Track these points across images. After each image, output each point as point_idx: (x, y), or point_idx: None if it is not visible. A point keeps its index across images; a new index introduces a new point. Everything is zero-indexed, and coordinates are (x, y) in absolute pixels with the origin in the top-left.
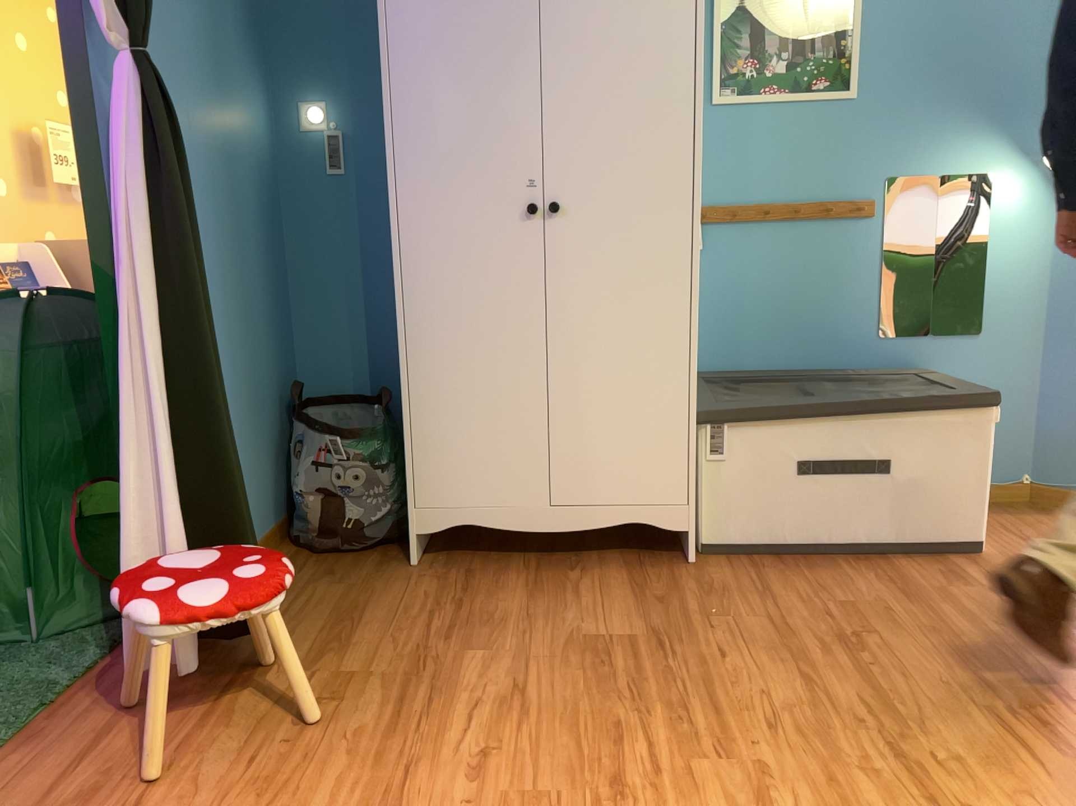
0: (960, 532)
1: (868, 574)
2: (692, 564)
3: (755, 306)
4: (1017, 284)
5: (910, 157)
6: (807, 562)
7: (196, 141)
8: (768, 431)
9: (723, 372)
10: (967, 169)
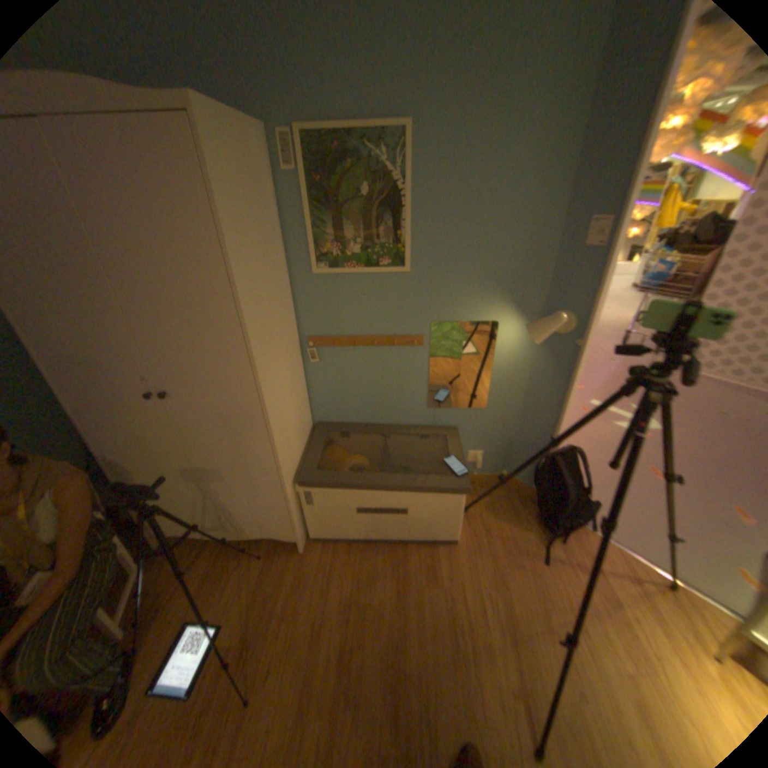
0: (445, 539)
1: (388, 569)
2: (299, 555)
3: (354, 392)
4: (507, 384)
5: (445, 310)
6: (362, 554)
7: None
8: (336, 498)
9: (337, 427)
10: (482, 319)
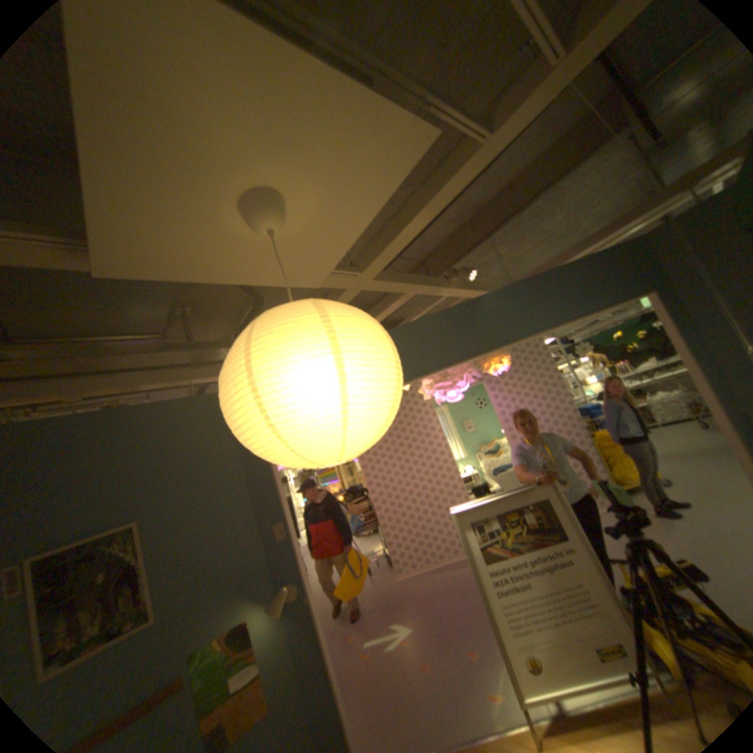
0: None
1: None
2: None
3: None
4: (274, 671)
5: (195, 638)
6: None
7: None
8: None
9: None
10: (230, 626)
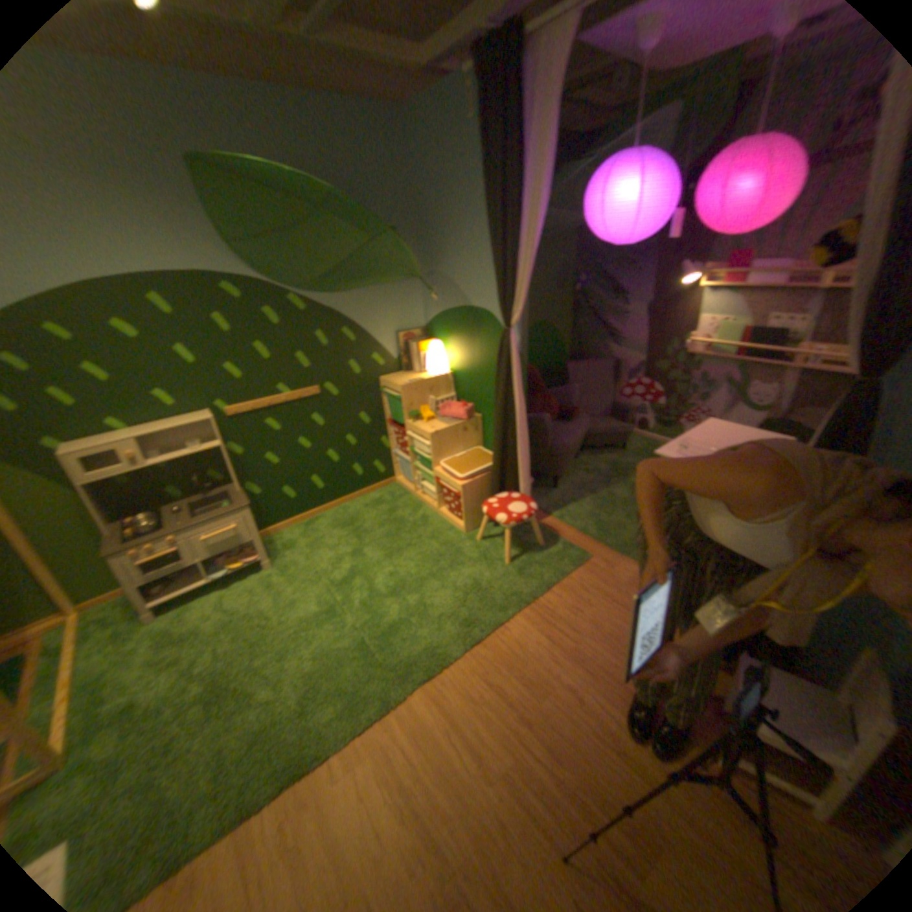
0: None
1: None
2: None
3: None
4: None
5: None
6: None
7: None
8: None
9: None
10: None
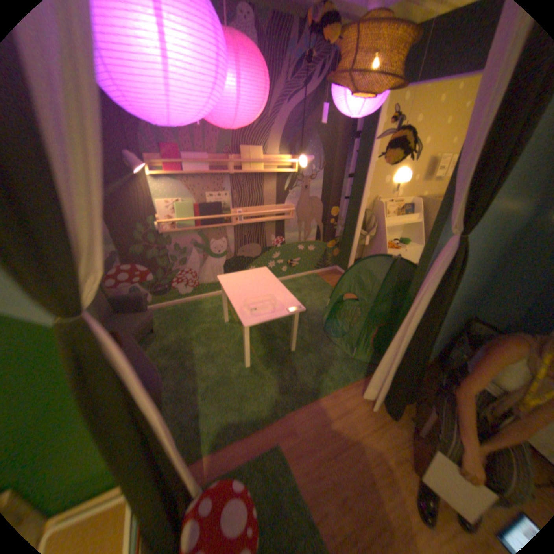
0: None
1: None
2: None
3: None
4: None
5: None
6: None
7: (478, 241)
8: None
9: None
10: None
